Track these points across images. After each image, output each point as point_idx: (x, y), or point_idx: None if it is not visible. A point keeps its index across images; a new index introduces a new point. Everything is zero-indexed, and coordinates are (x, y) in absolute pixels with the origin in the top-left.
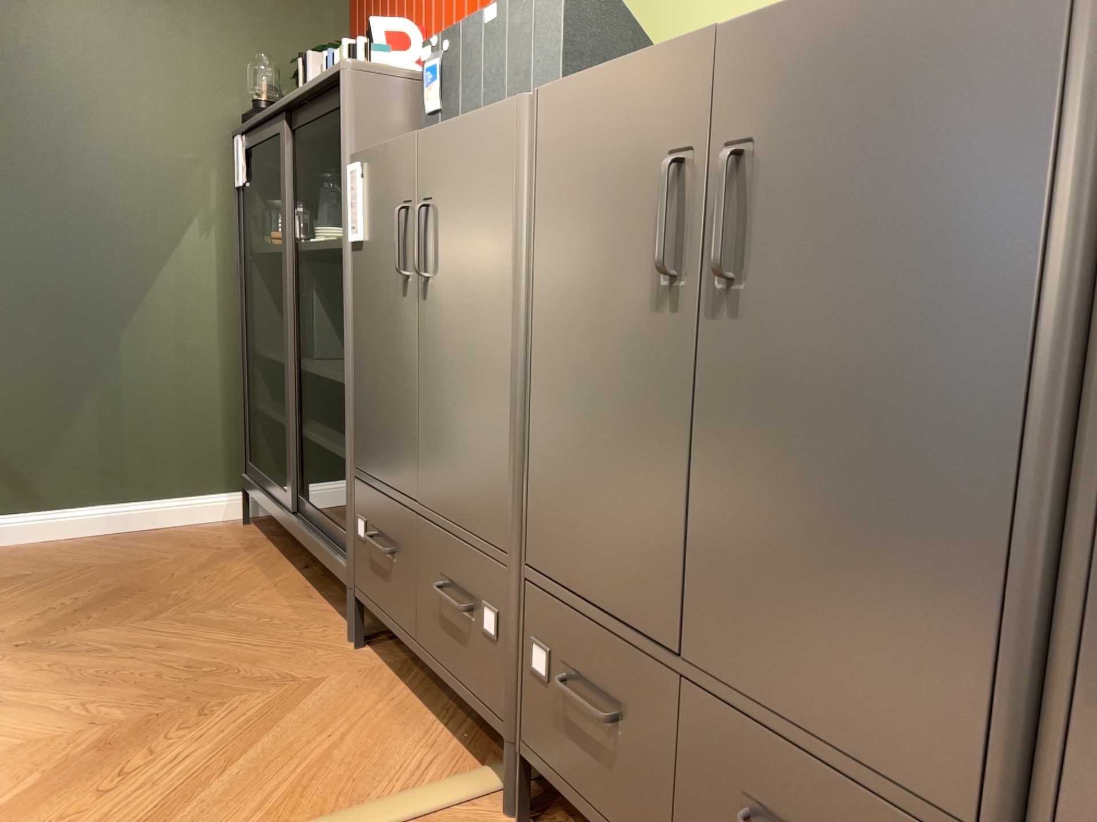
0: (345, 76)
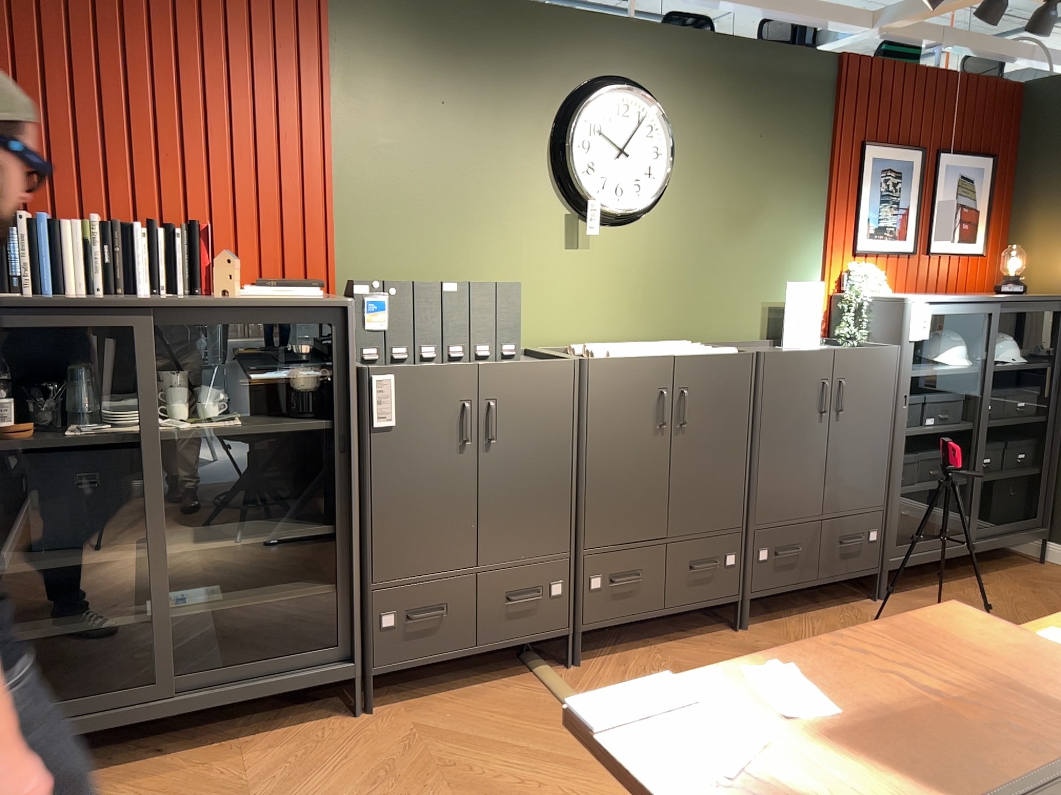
0: (350, 308)
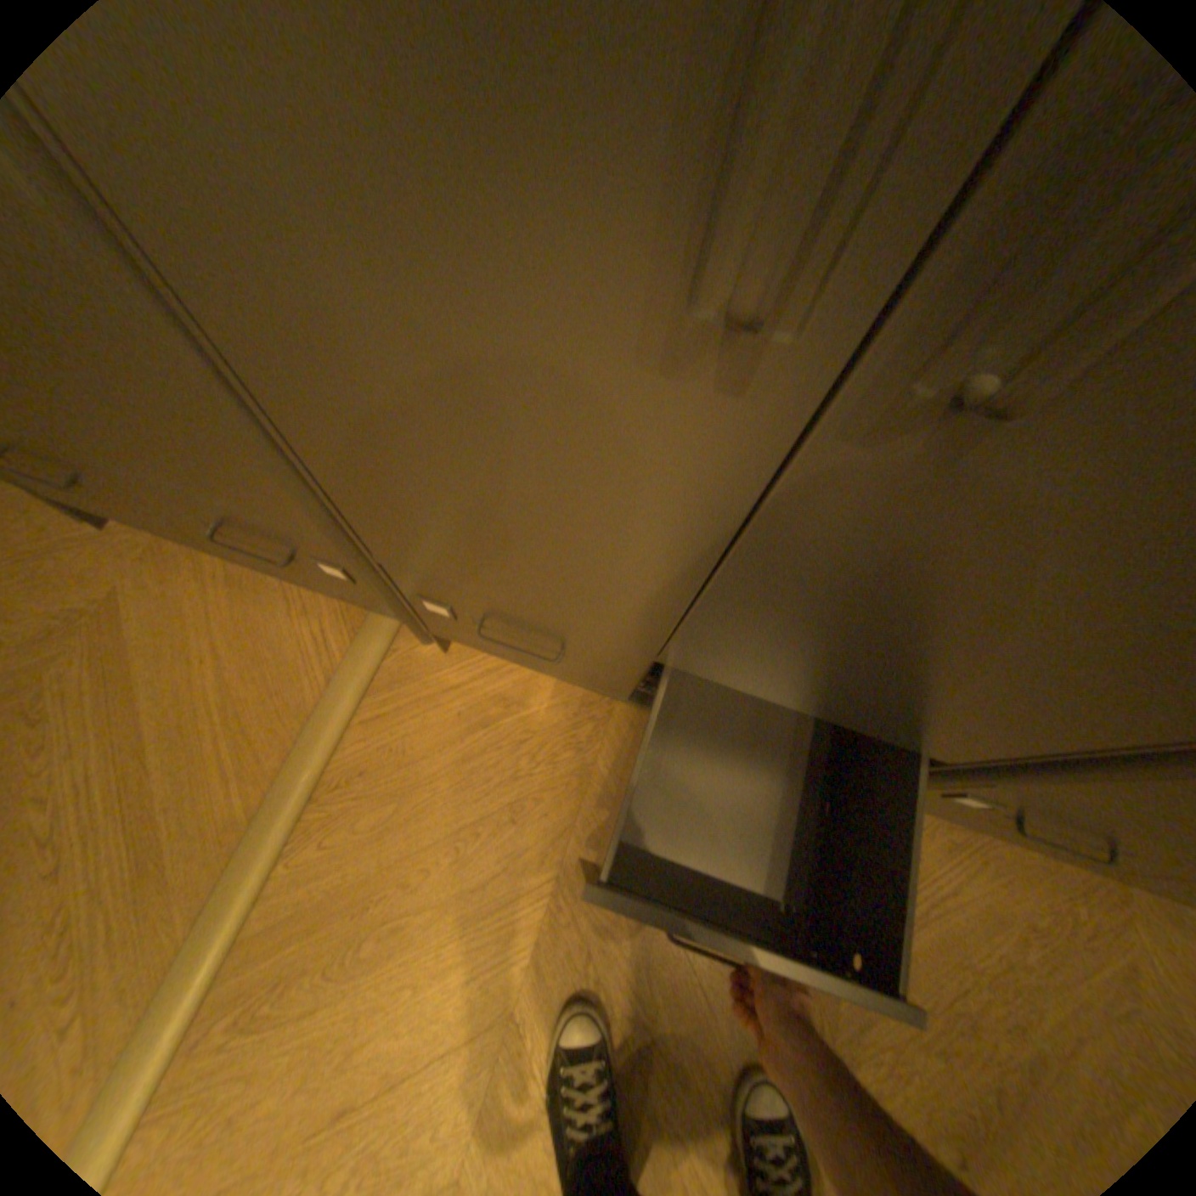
0: None
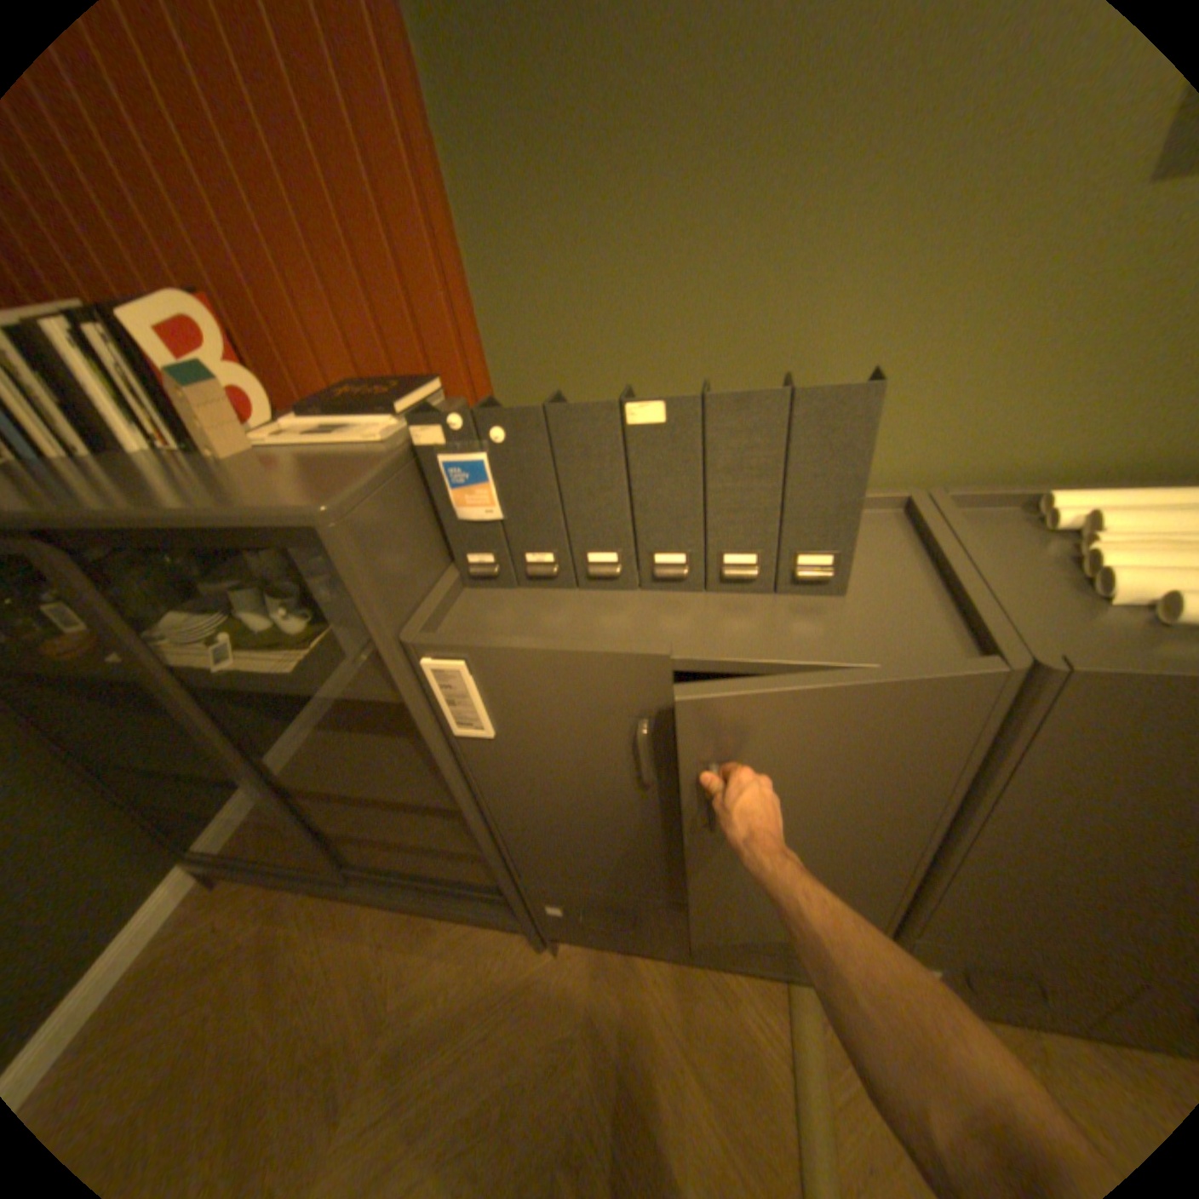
0: (325, 528)
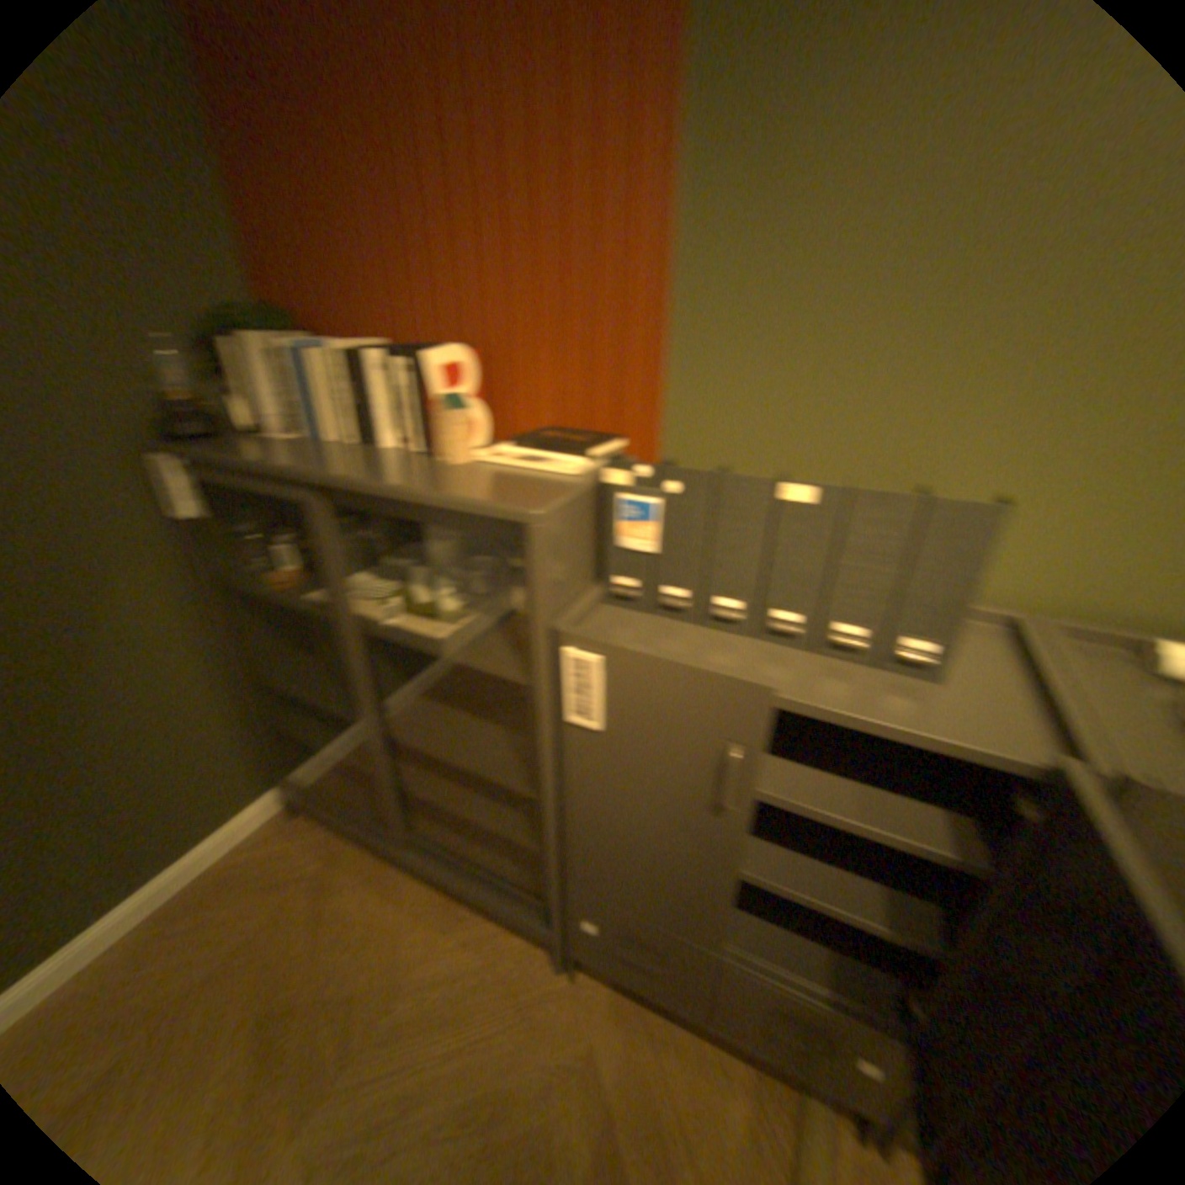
0: (531, 527)
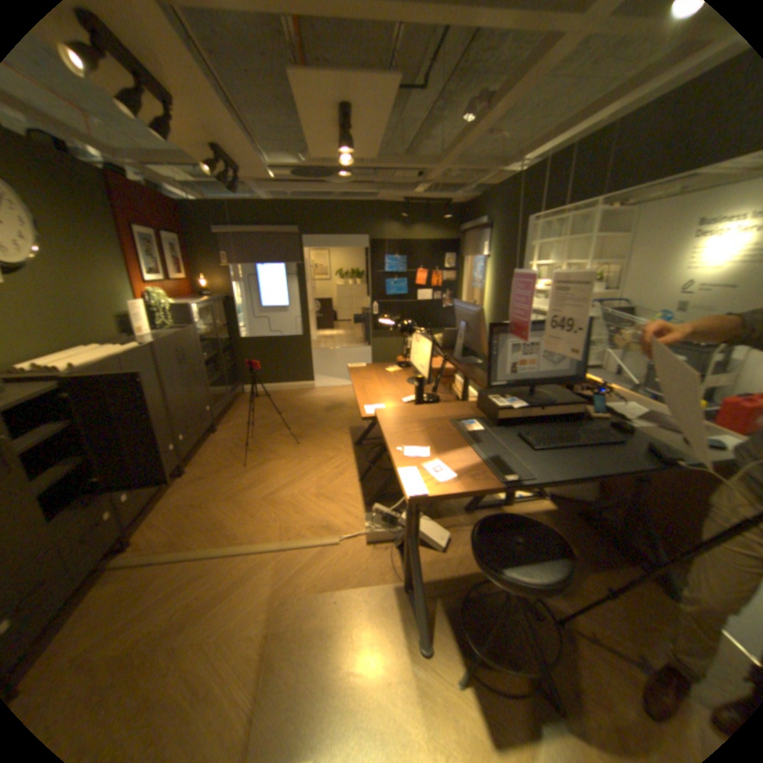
0: None
